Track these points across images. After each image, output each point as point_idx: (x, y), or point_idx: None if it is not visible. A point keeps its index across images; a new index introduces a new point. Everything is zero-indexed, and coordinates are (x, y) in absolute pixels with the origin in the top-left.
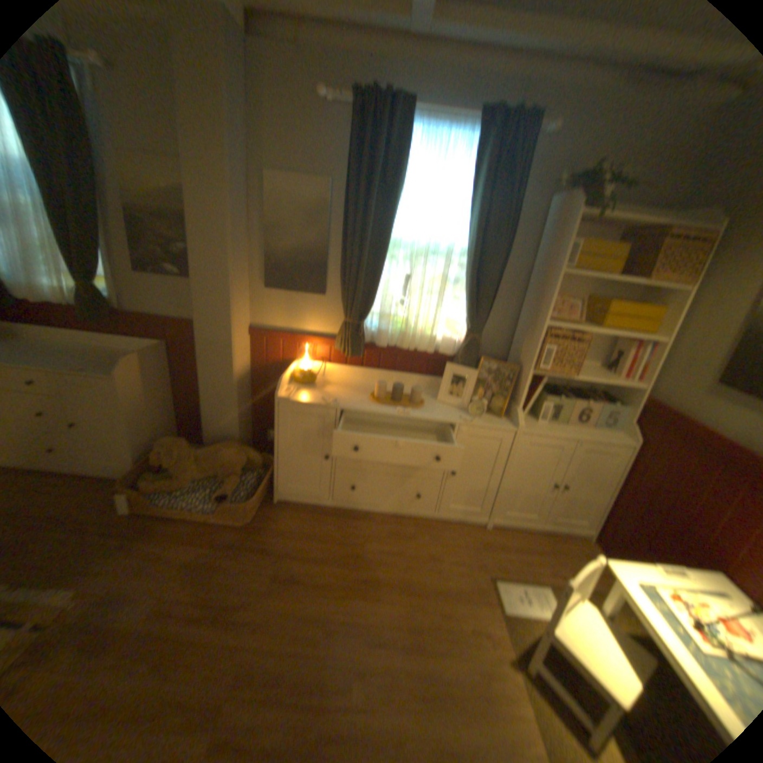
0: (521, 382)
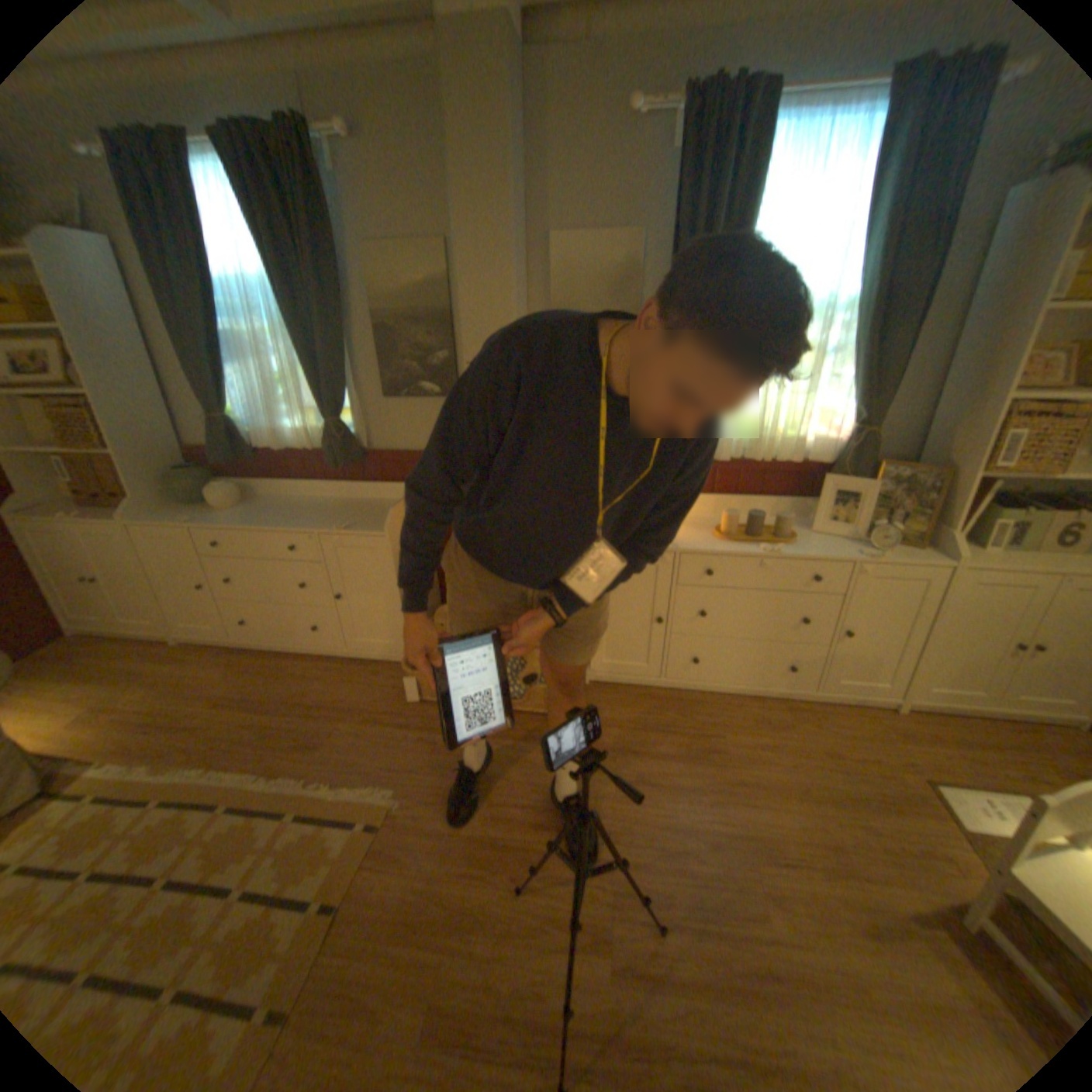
0: (958, 492)
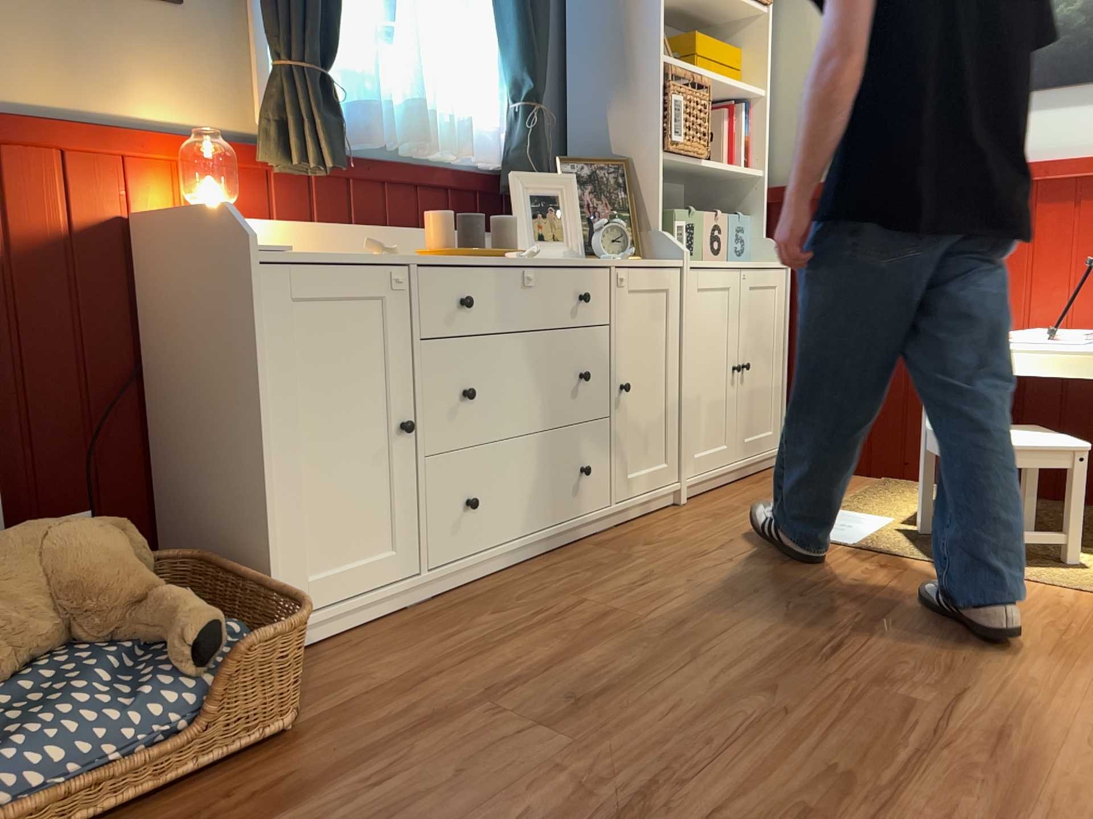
0: (641, 183)
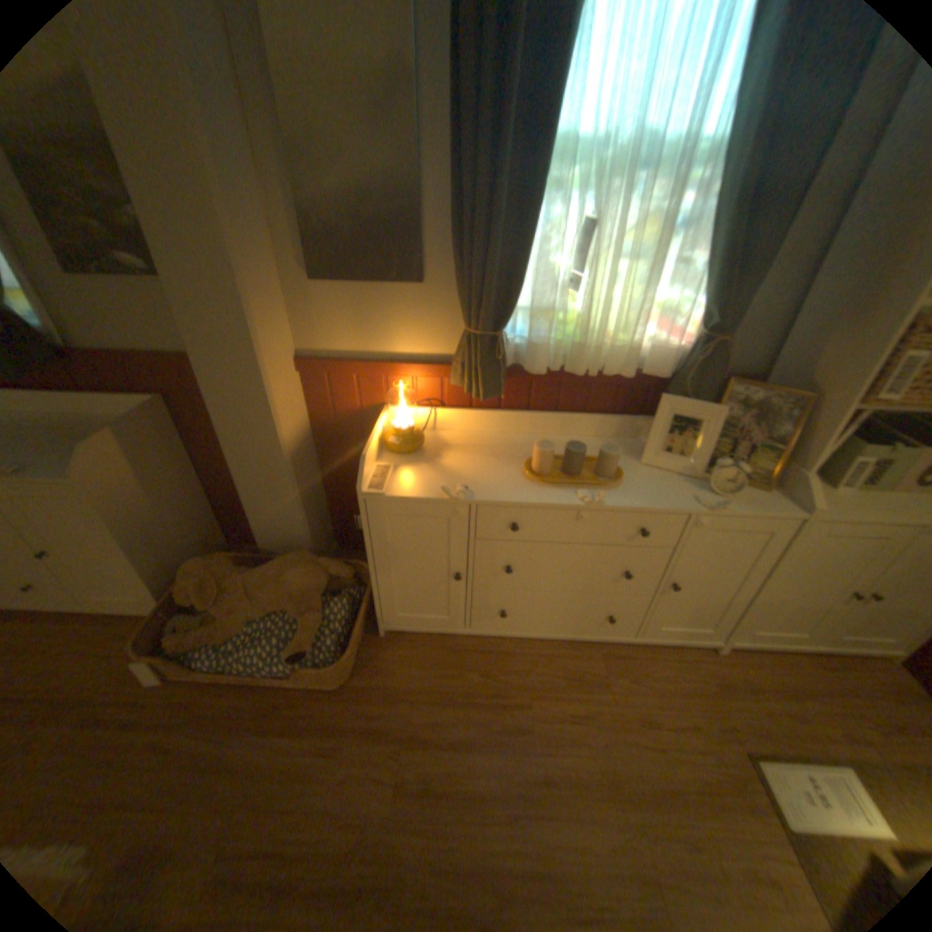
0: (820, 423)
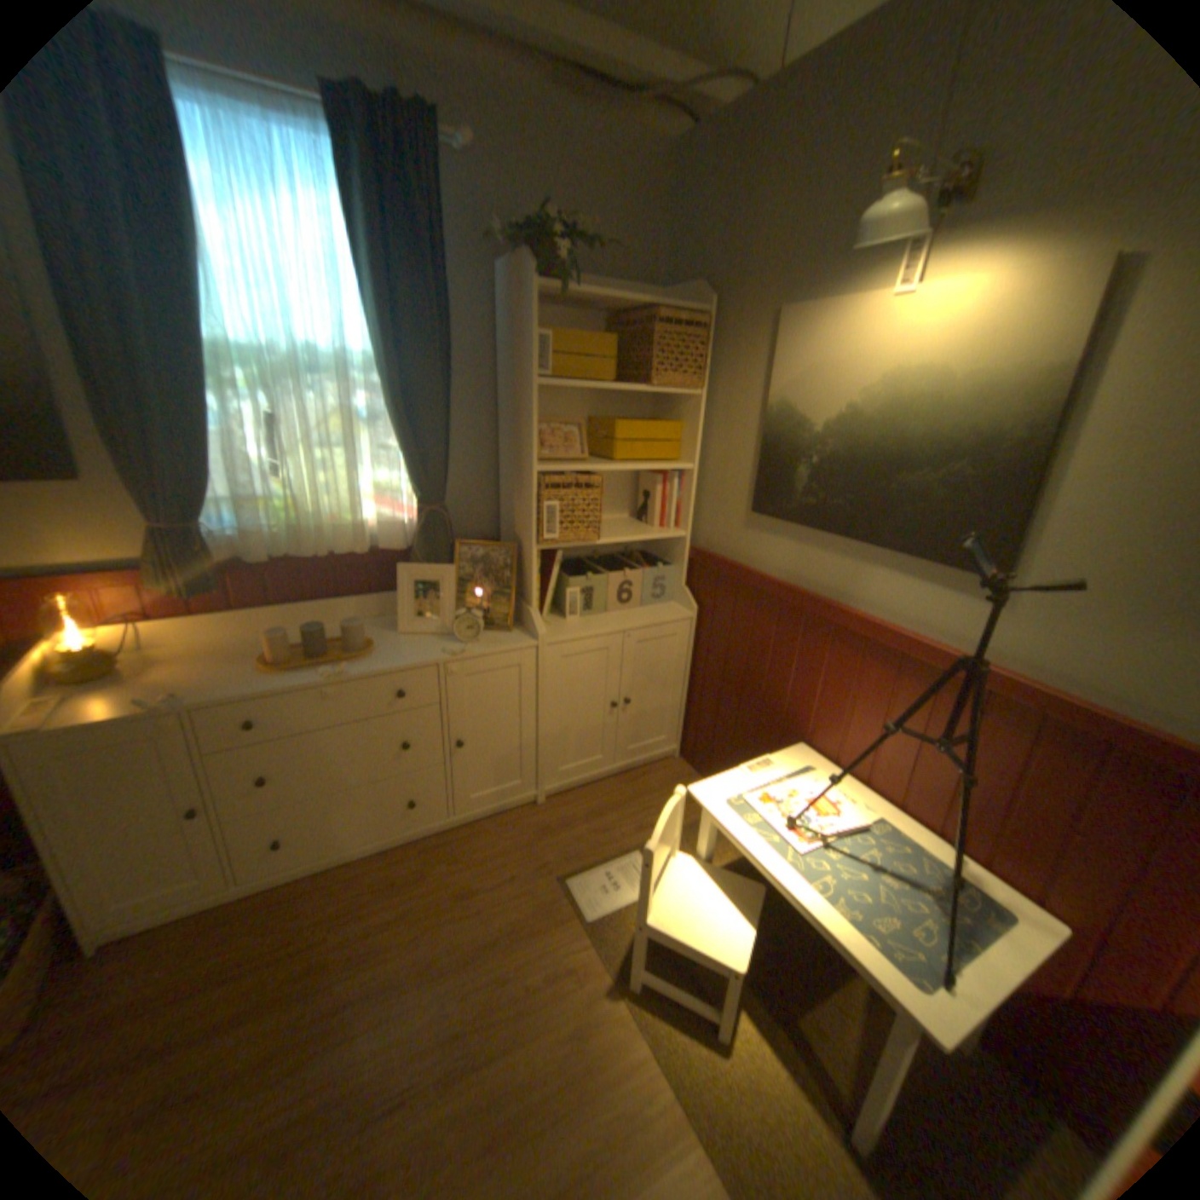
0: (526, 567)
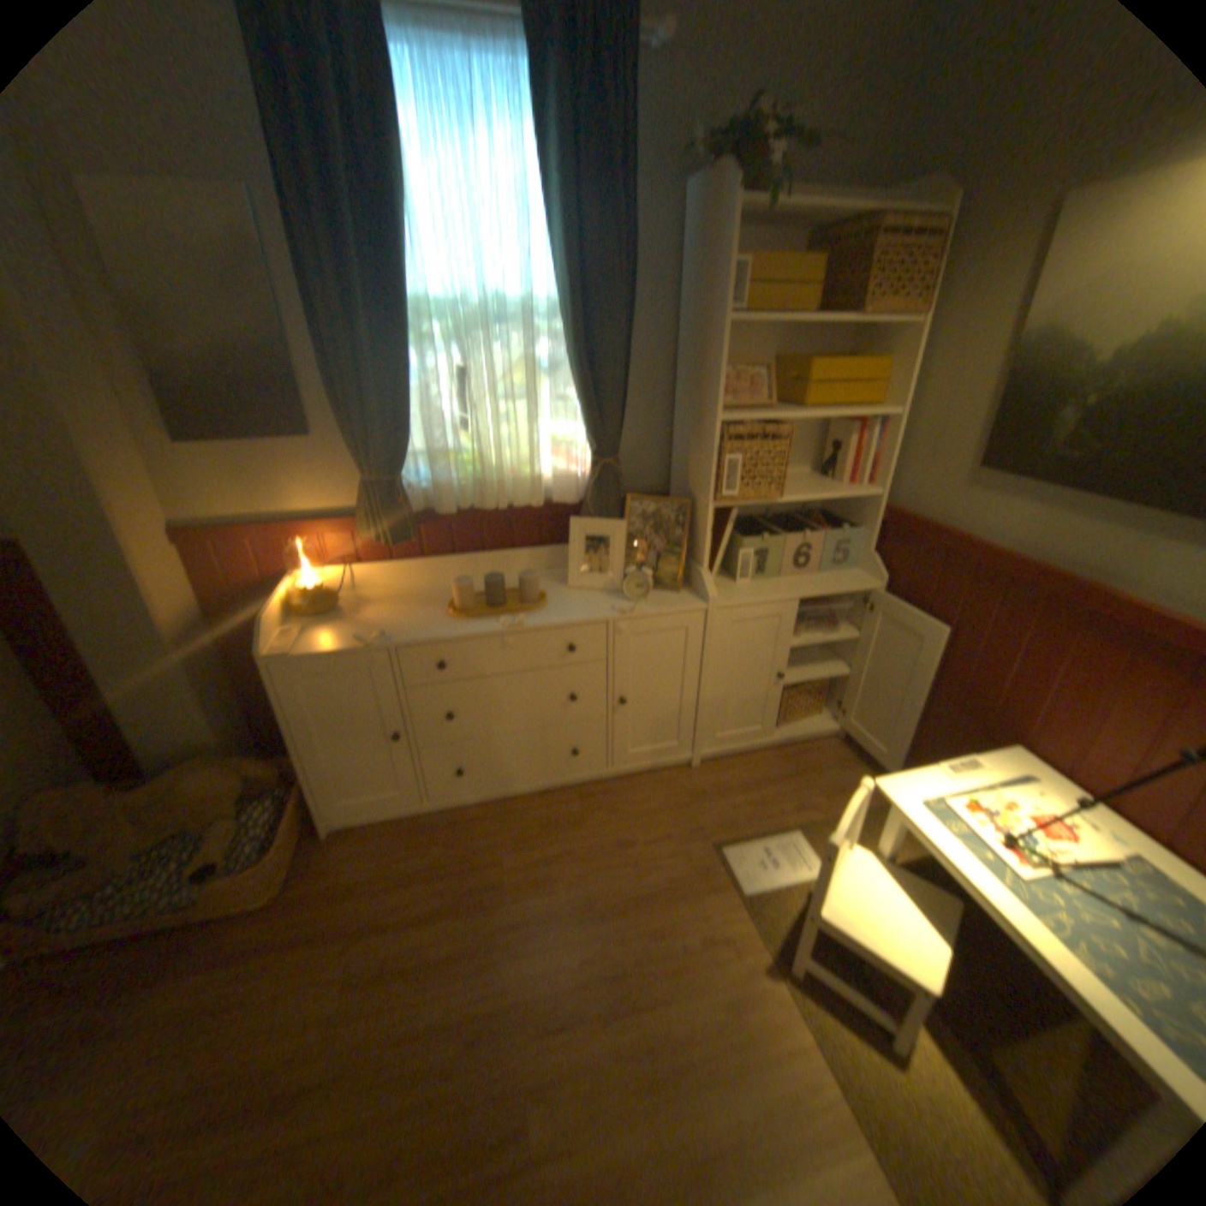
0: (698, 525)
